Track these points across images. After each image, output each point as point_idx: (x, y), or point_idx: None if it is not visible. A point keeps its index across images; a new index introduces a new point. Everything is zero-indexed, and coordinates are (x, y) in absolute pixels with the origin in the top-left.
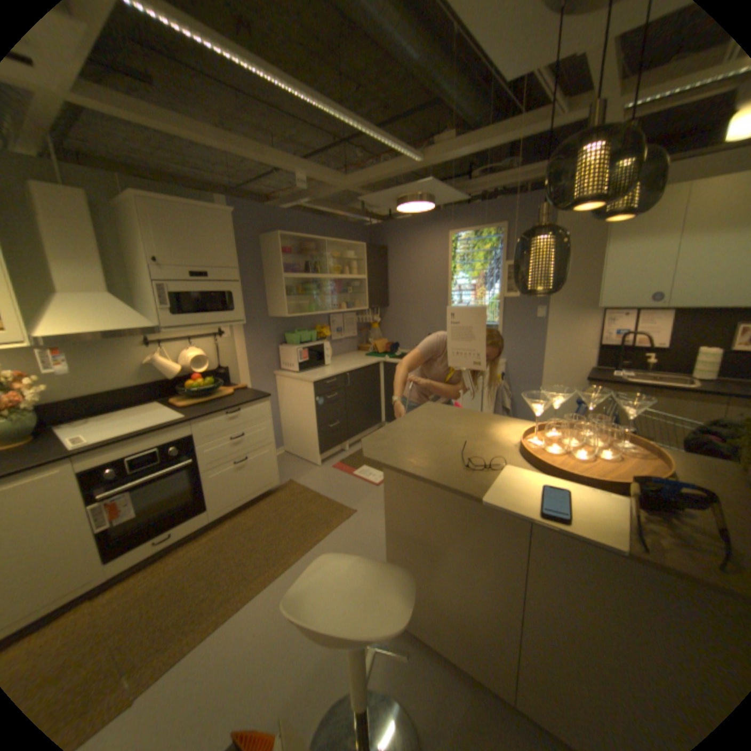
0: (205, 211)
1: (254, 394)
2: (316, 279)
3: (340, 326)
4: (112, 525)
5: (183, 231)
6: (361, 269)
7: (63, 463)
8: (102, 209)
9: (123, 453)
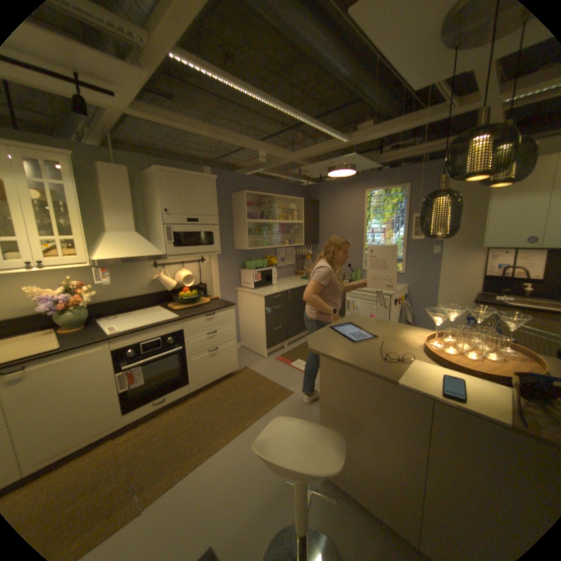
0: (199, 178)
1: (223, 303)
2: (268, 224)
3: (283, 257)
4: (128, 389)
5: (184, 192)
6: (300, 217)
7: (103, 344)
8: (135, 178)
9: (139, 339)
